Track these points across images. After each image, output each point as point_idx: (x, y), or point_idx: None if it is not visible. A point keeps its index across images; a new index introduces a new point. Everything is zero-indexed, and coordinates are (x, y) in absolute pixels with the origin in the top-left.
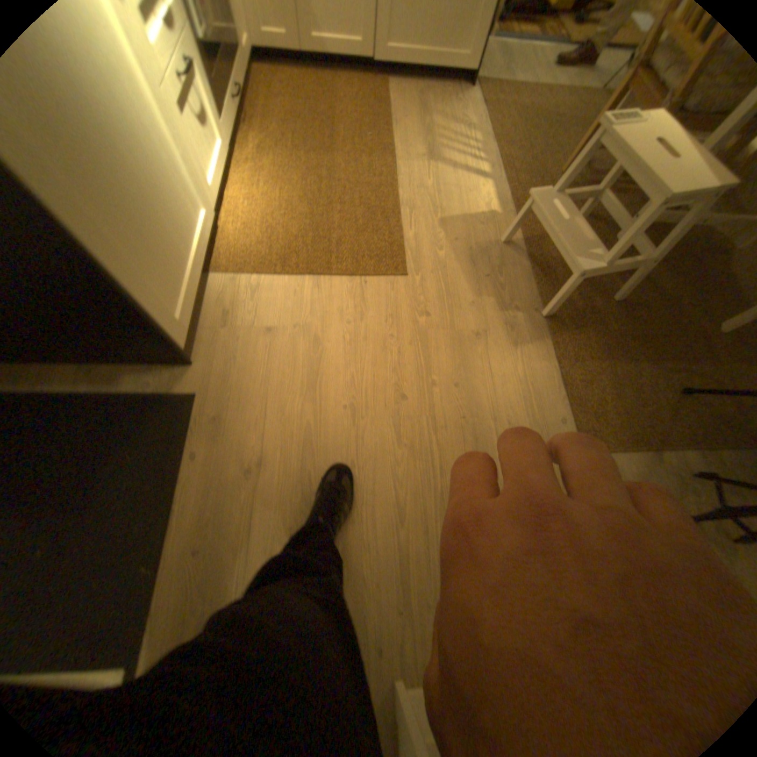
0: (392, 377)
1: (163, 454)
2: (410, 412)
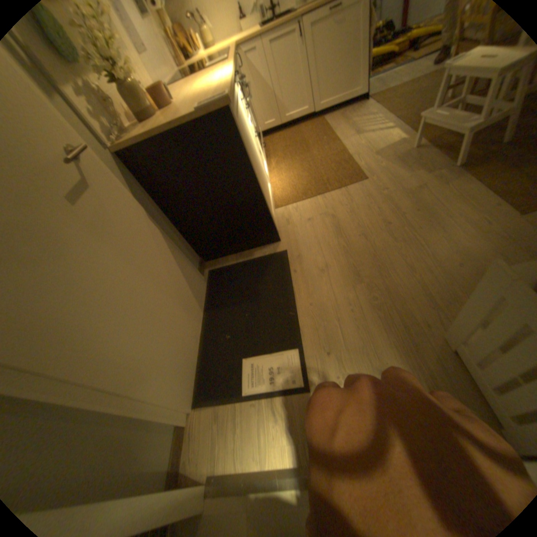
0: (380, 217)
1: (282, 273)
2: (398, 227)
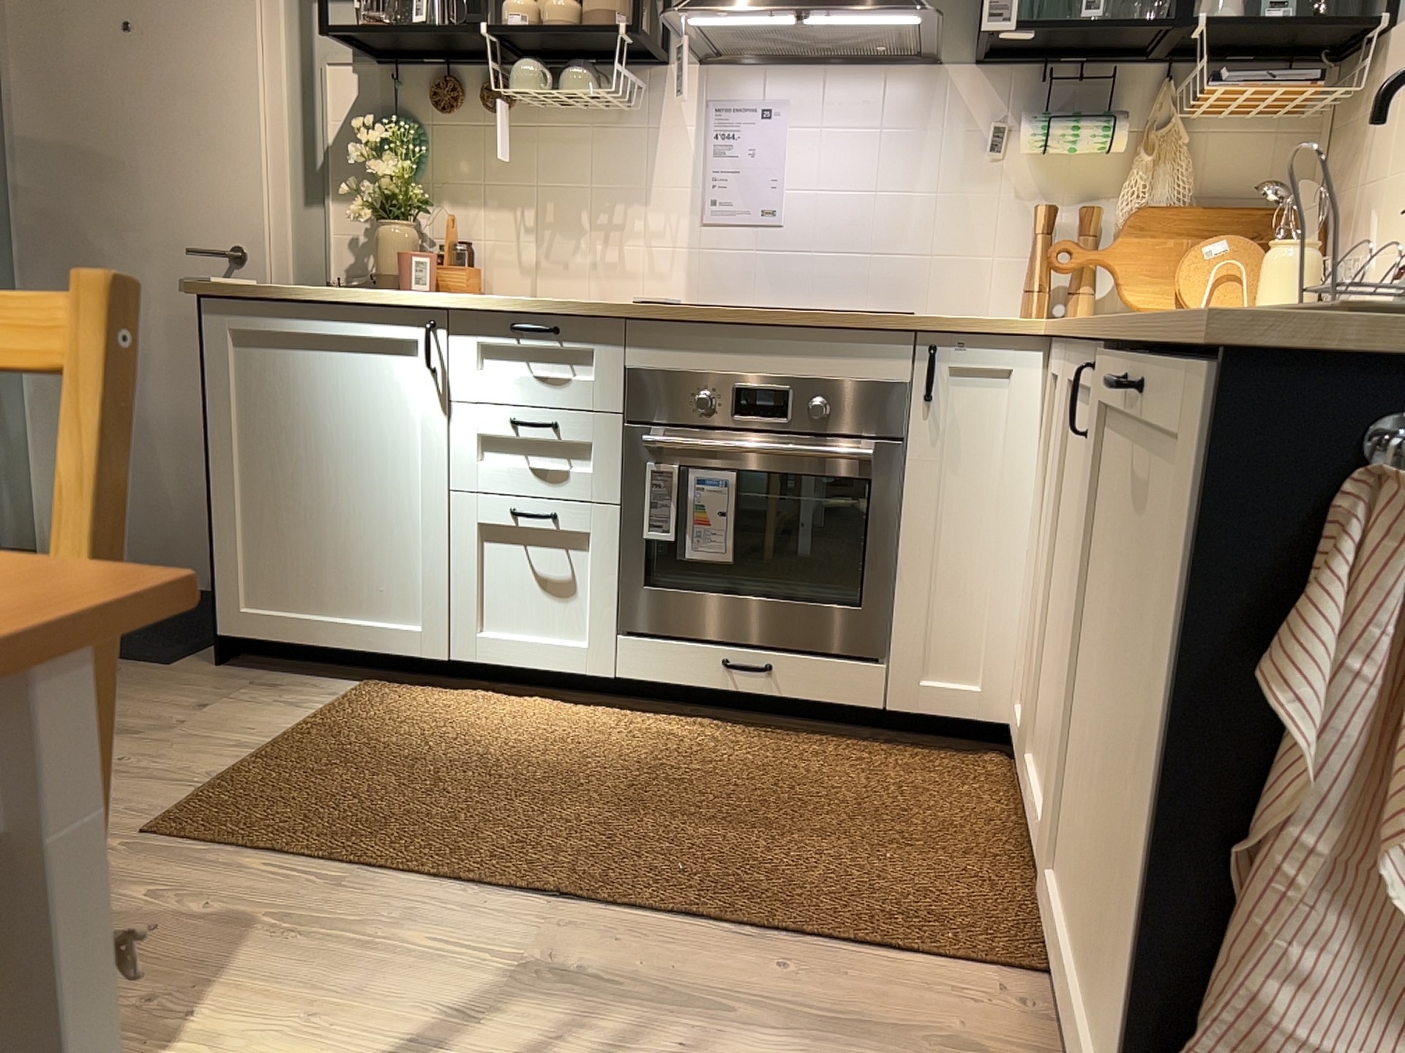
0: None
1: None
2: None
